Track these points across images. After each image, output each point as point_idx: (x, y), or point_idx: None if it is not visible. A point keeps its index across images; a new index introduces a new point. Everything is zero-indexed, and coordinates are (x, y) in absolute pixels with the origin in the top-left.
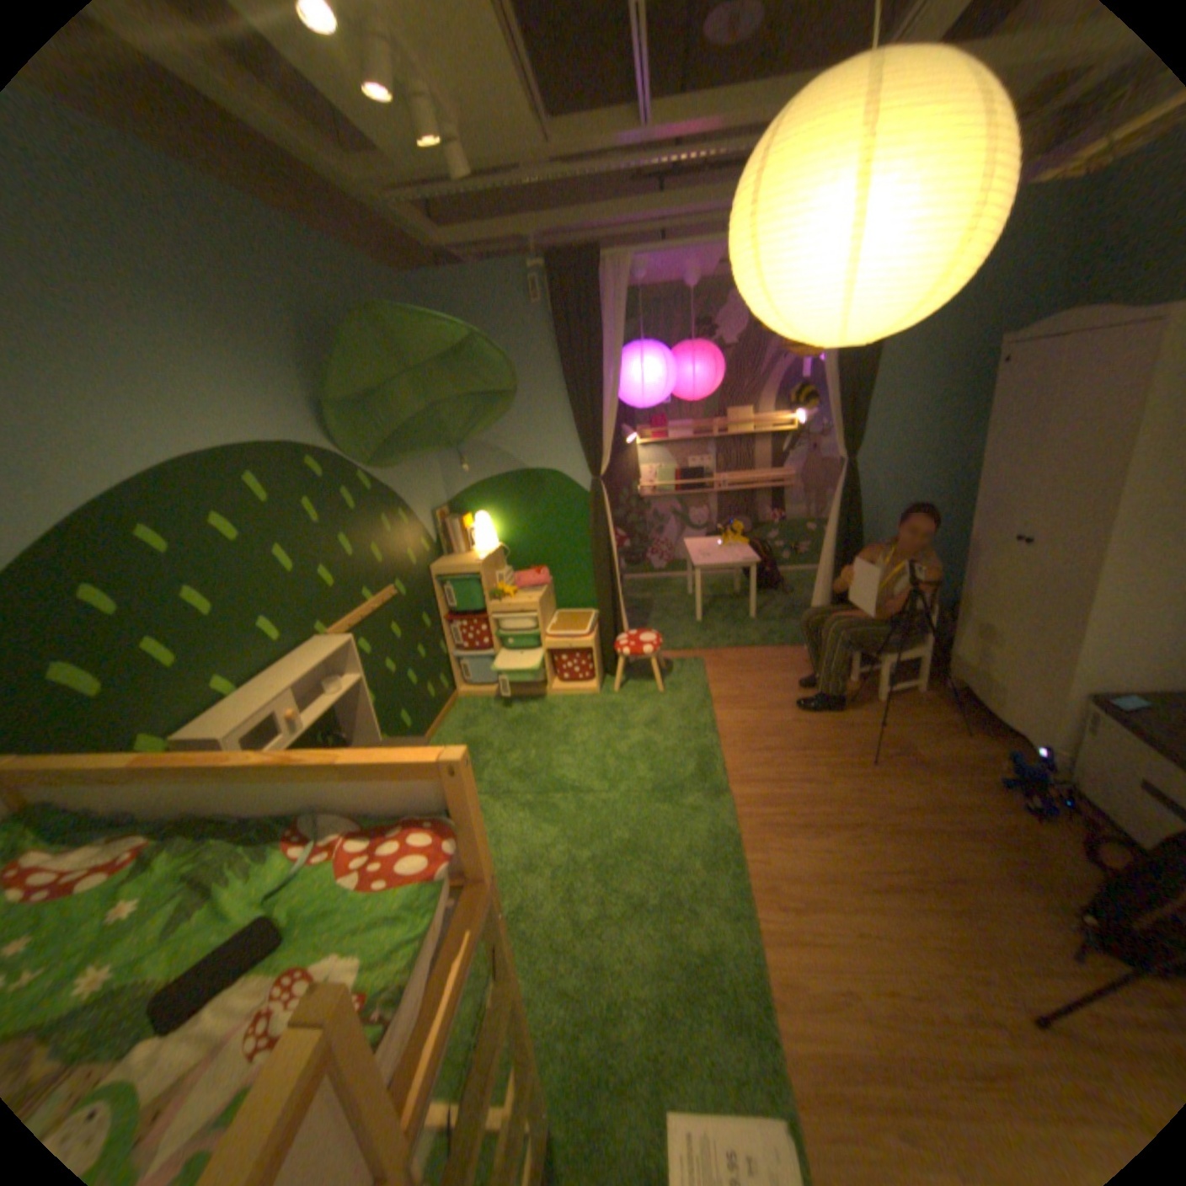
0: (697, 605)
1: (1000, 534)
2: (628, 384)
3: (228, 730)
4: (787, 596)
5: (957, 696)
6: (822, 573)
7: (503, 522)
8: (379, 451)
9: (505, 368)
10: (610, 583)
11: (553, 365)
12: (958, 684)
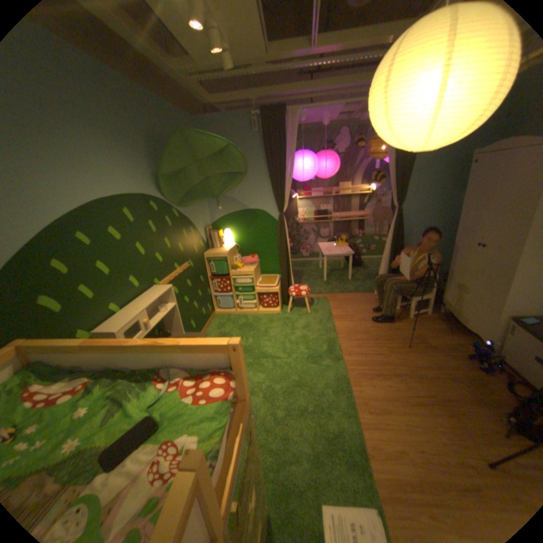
0: (324, 273)
1: (469, 242)
2: (296, 170)
3: (118, 328)
4: (365, 270)
5: (445, 316)
6: (384, 259)
7: (237, 233)
8: (182, 199)
9: (243, 161)
10: (286, 262)
11: (262, 160)
12: (446, 311)
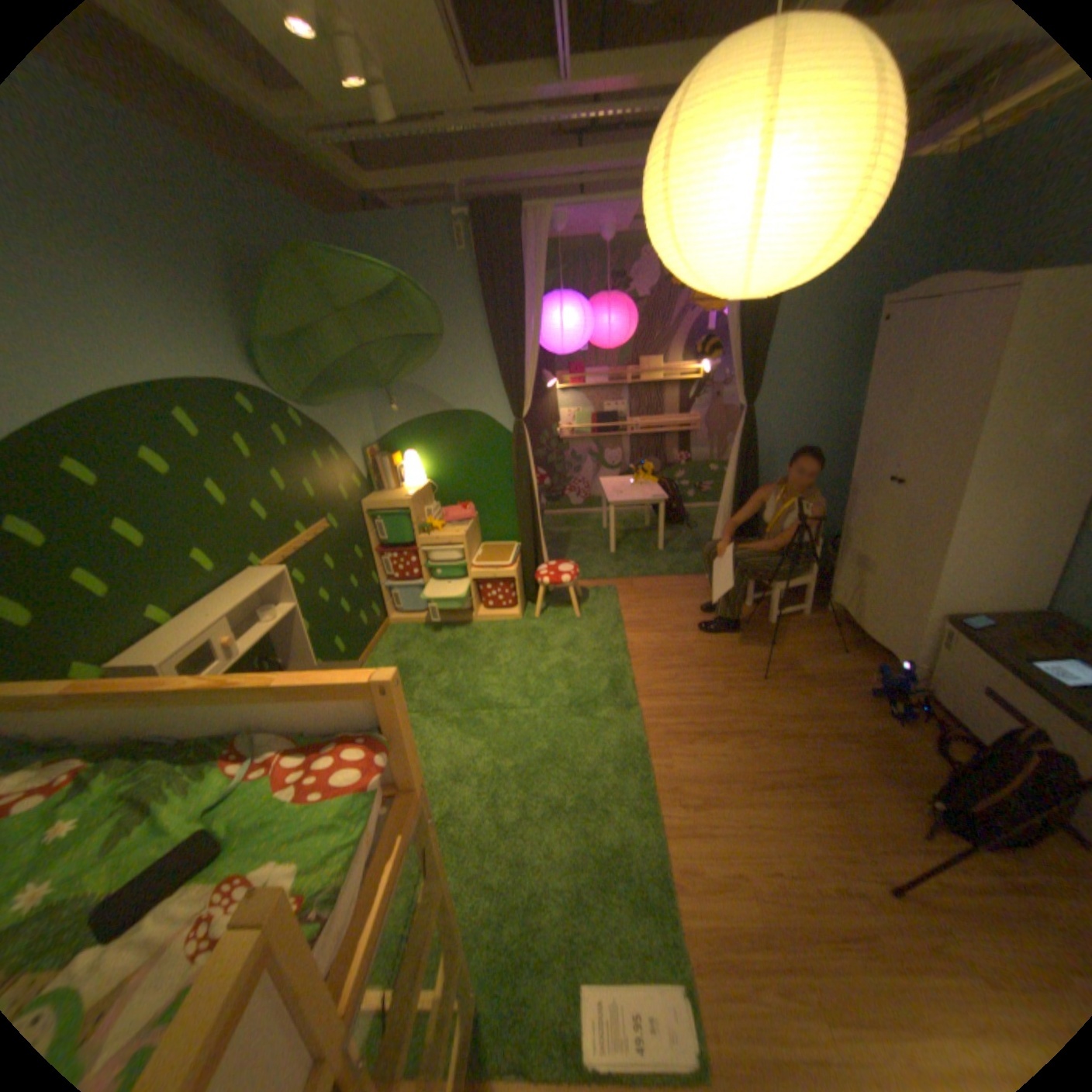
0: (611, 538)
1: (876, 476)
2: (549, 332)
3: (165, 656)
4: (692, 530)
5: (836, 618)
6: (722, 509)
7: (431, 459)
8: (310, 389)
9: (432, 312)
10: (532, 518)
11: (477, 311)
12: (837, 608)
